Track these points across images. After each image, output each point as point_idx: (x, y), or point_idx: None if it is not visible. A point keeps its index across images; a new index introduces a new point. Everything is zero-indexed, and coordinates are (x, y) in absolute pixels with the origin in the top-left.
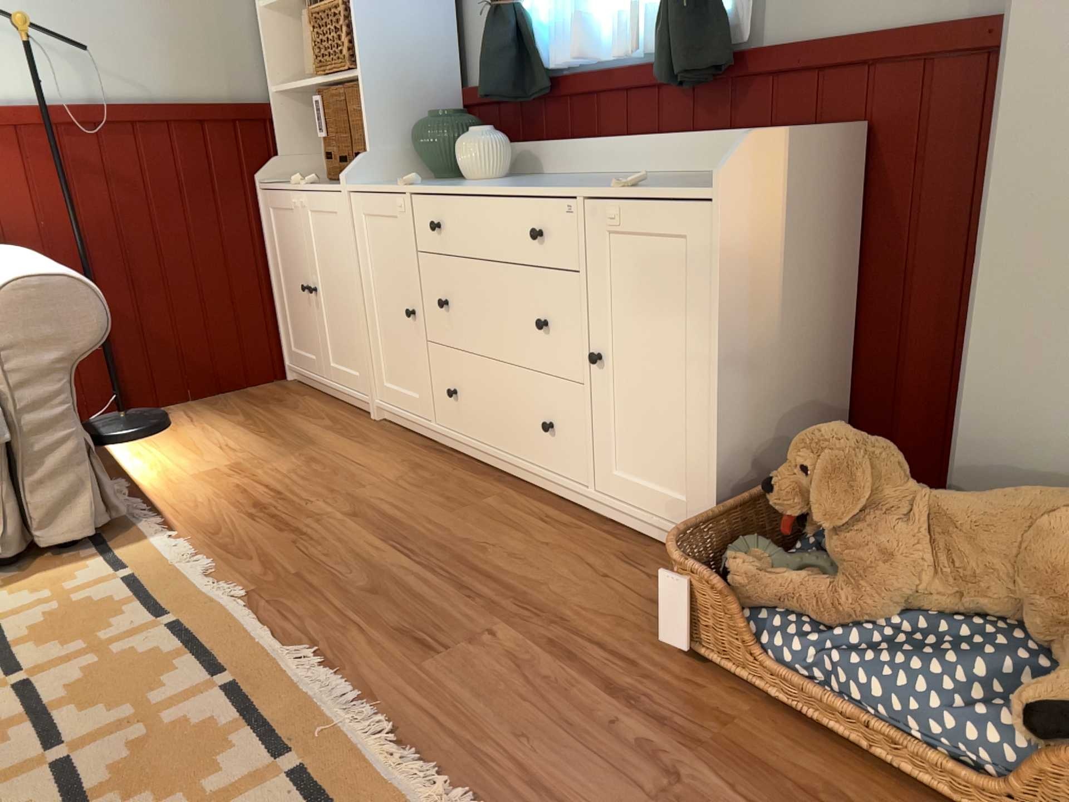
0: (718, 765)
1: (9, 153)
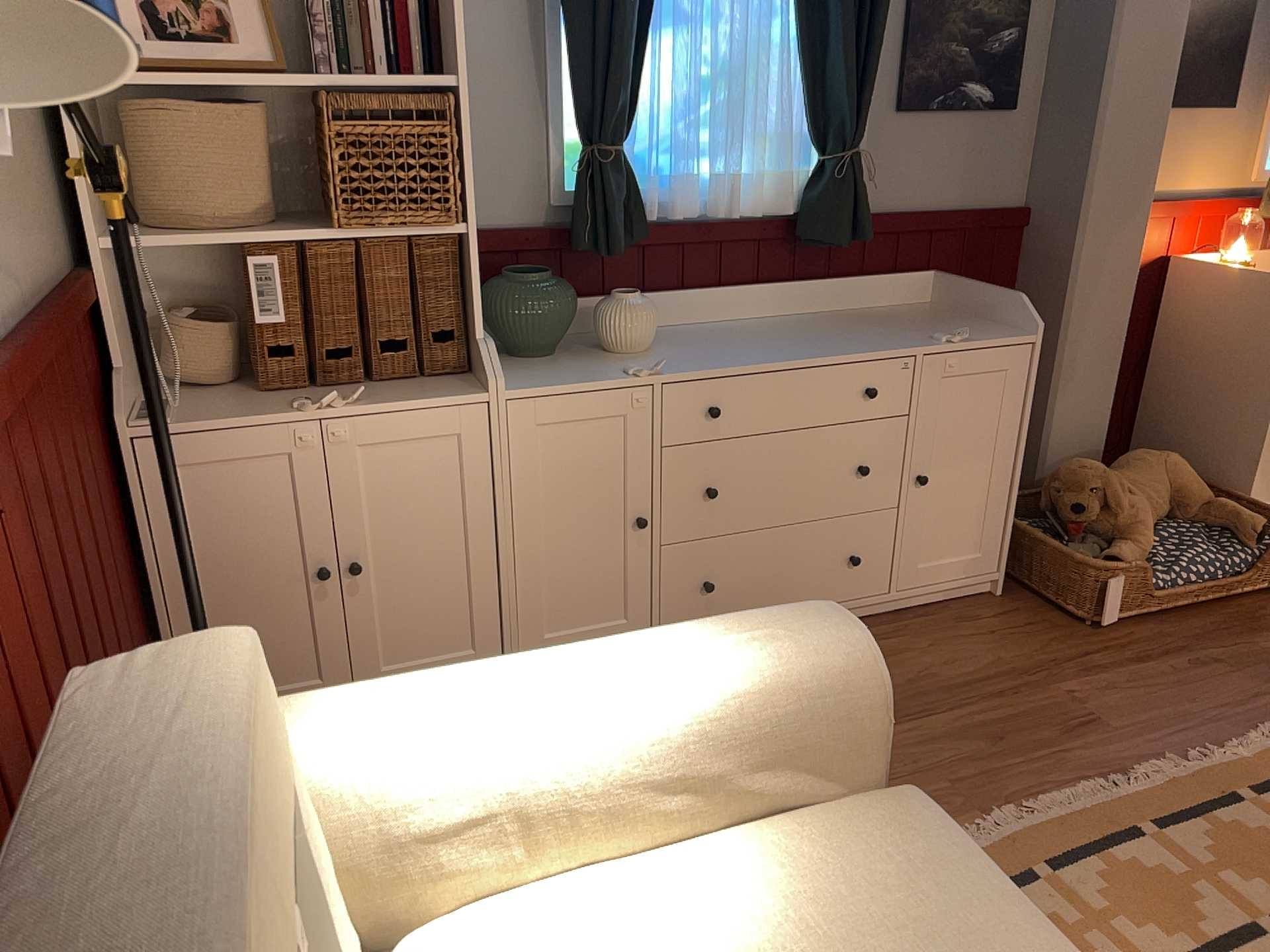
0: (1204, 646)
1: None
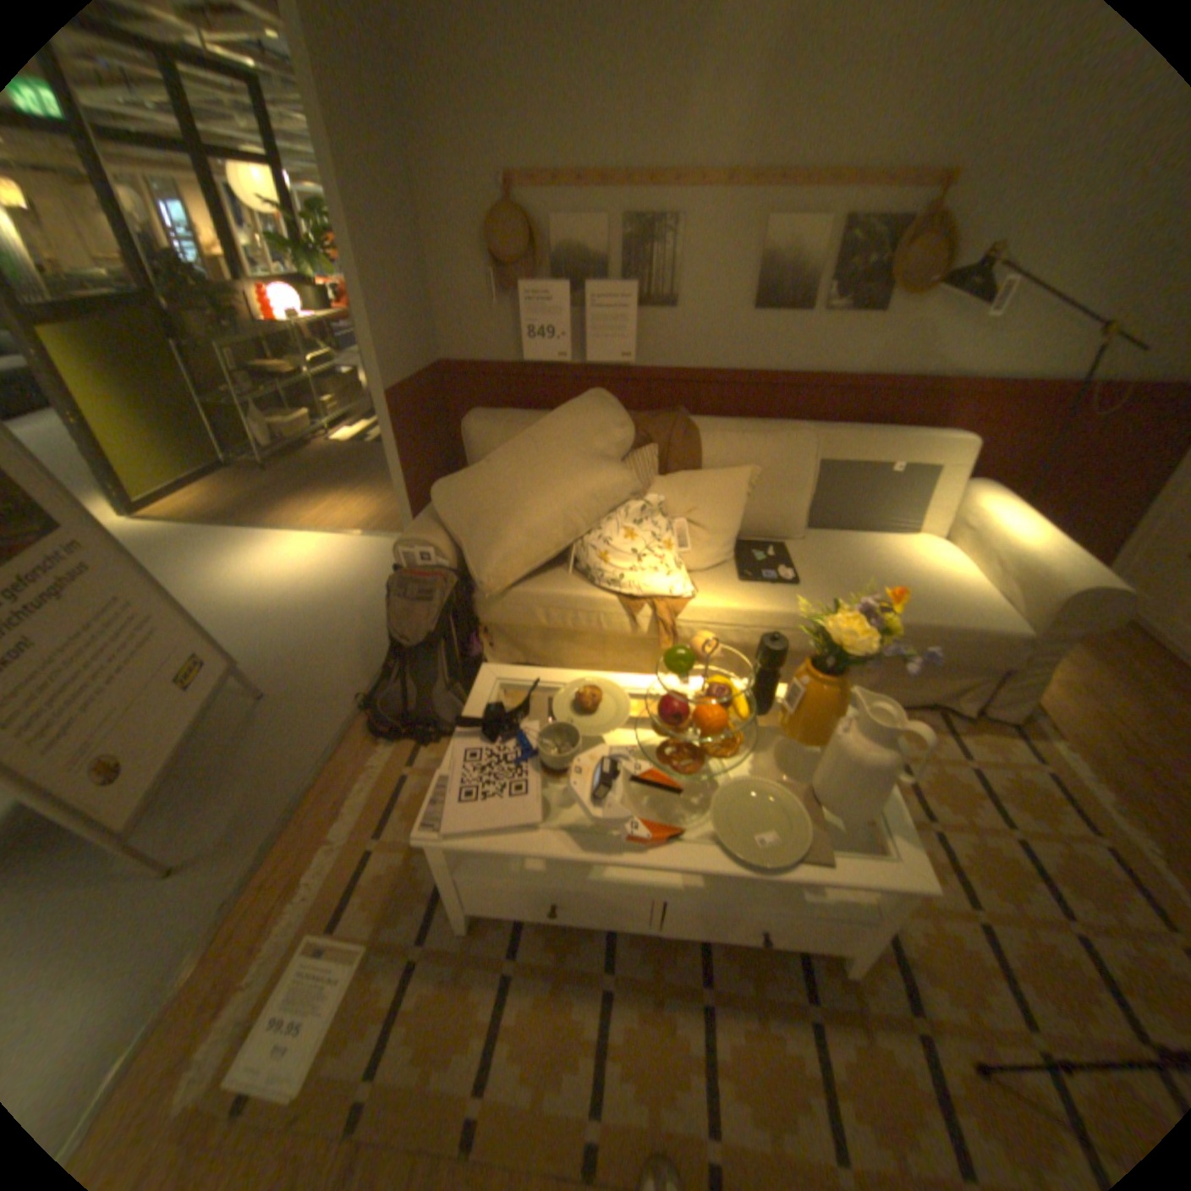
0: None
1: (1016, 411)
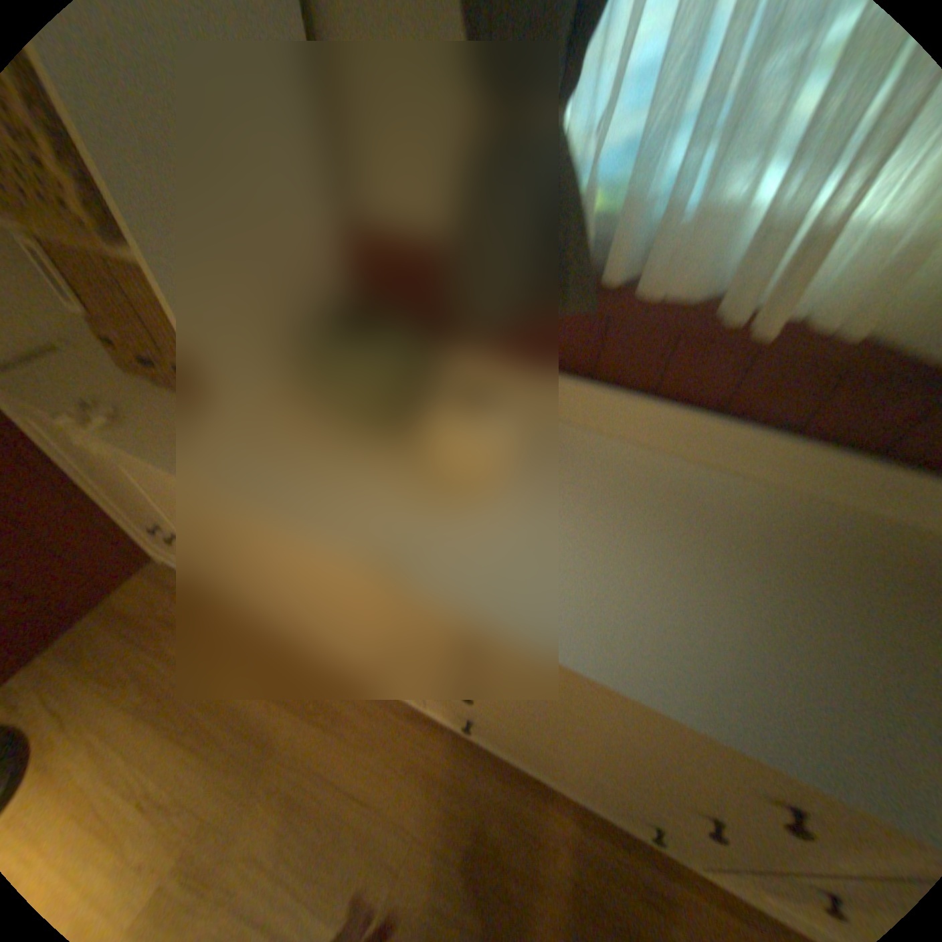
0: None
1: None
